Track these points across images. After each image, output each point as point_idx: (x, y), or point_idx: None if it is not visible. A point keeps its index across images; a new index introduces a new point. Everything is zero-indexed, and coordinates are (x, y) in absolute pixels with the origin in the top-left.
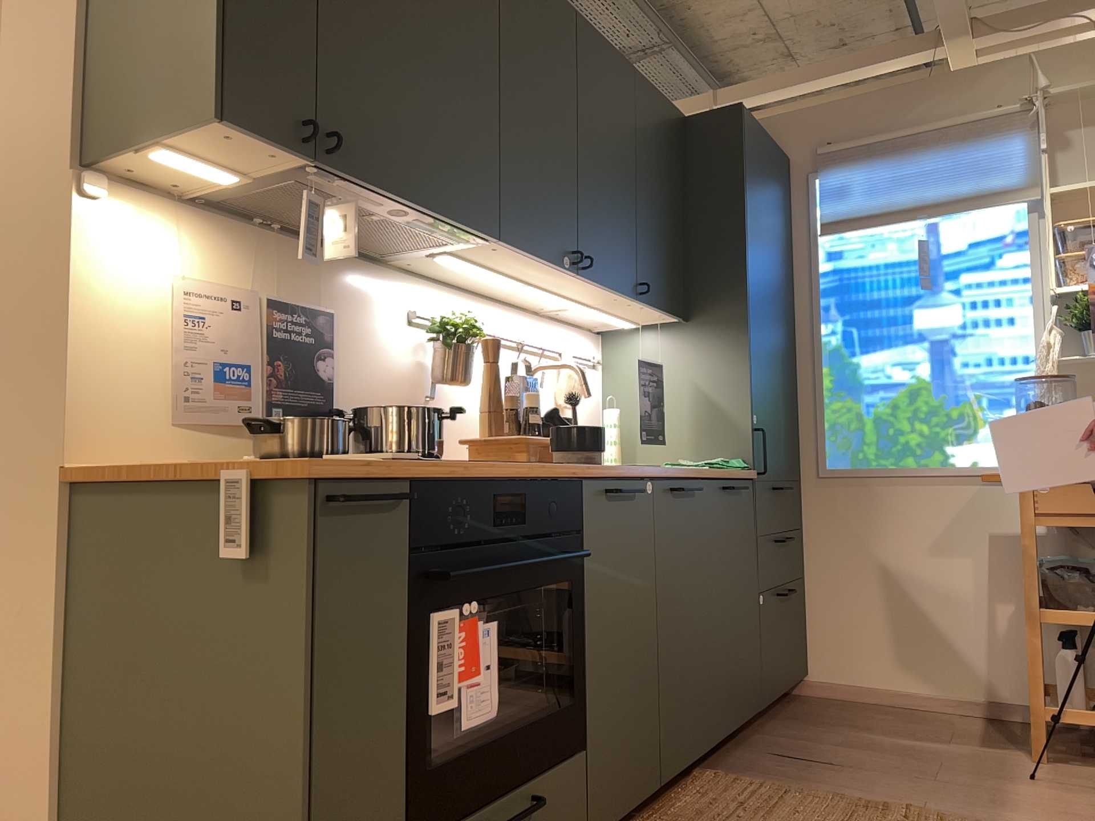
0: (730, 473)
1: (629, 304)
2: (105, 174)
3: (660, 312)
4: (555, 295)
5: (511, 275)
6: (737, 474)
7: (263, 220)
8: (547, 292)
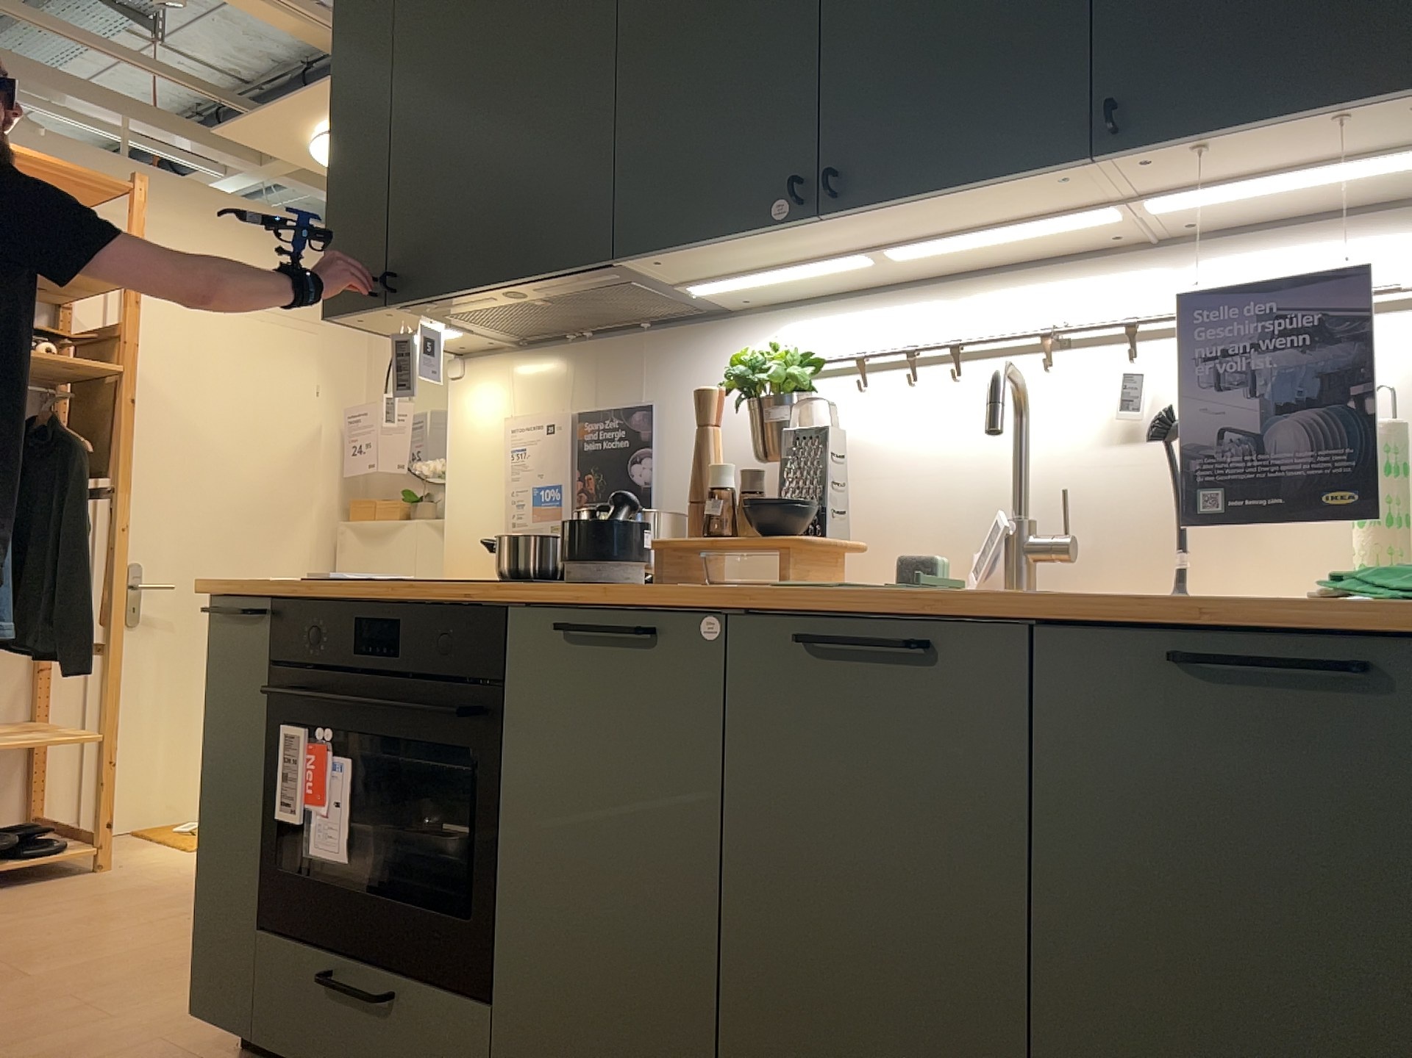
0: (1291, 611)
1: (1155, 166)
2: (469, 354)
3: (1310, 124)
4: (969, 237)
5: (815, 259)
6: (1350, 616)
7: (569, 334)
8: (943, 243)
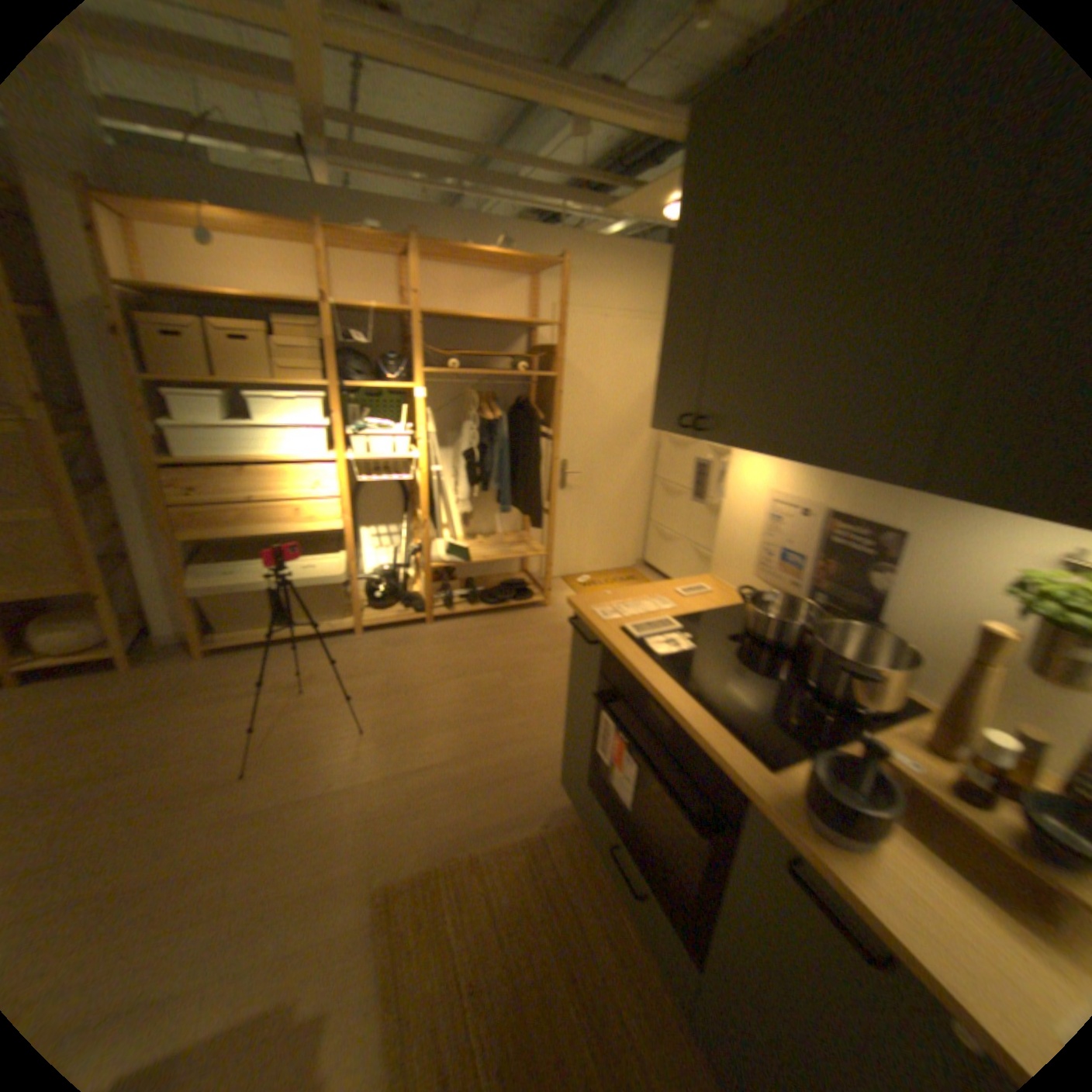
0: None
1: None
2: None
3: None
4: None
5: None
6: None
7: None
8: None
